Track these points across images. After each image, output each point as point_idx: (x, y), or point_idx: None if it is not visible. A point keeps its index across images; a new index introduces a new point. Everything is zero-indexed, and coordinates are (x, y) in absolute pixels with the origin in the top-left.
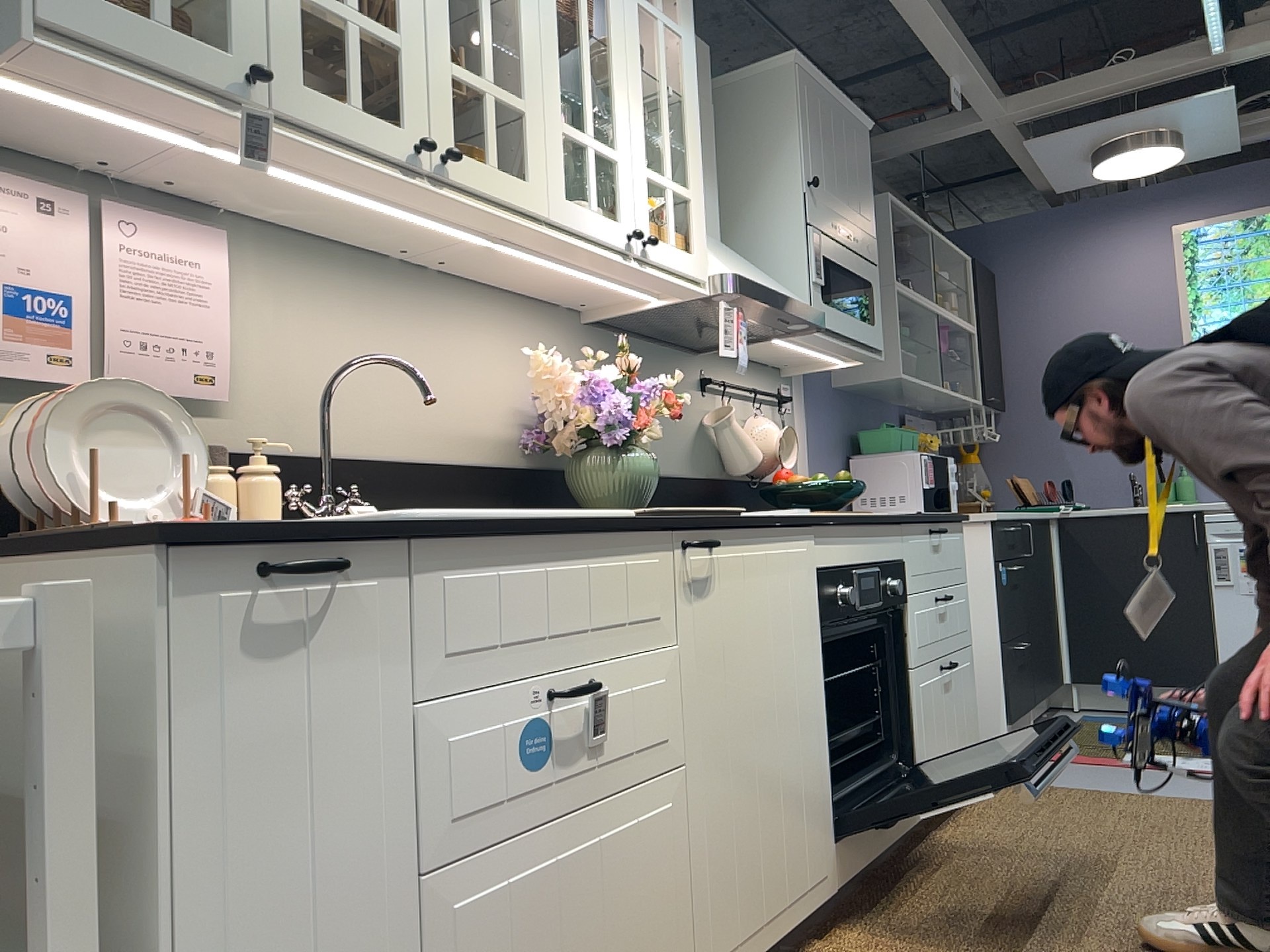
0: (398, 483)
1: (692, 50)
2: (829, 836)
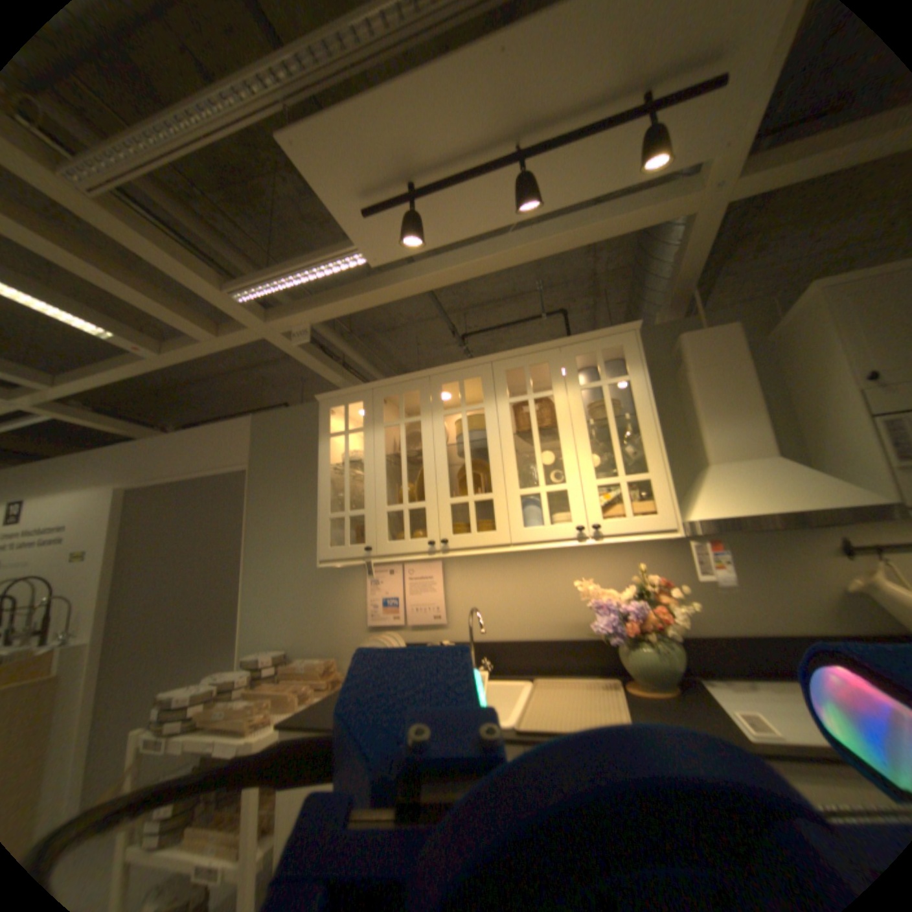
0: (527, 652)
1: (641, 380)
2: None
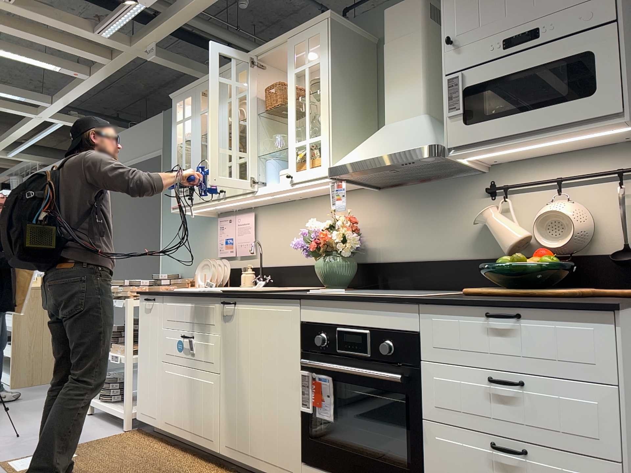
0: (293, 273)
1: (324, 63)
2: (295, 455)
